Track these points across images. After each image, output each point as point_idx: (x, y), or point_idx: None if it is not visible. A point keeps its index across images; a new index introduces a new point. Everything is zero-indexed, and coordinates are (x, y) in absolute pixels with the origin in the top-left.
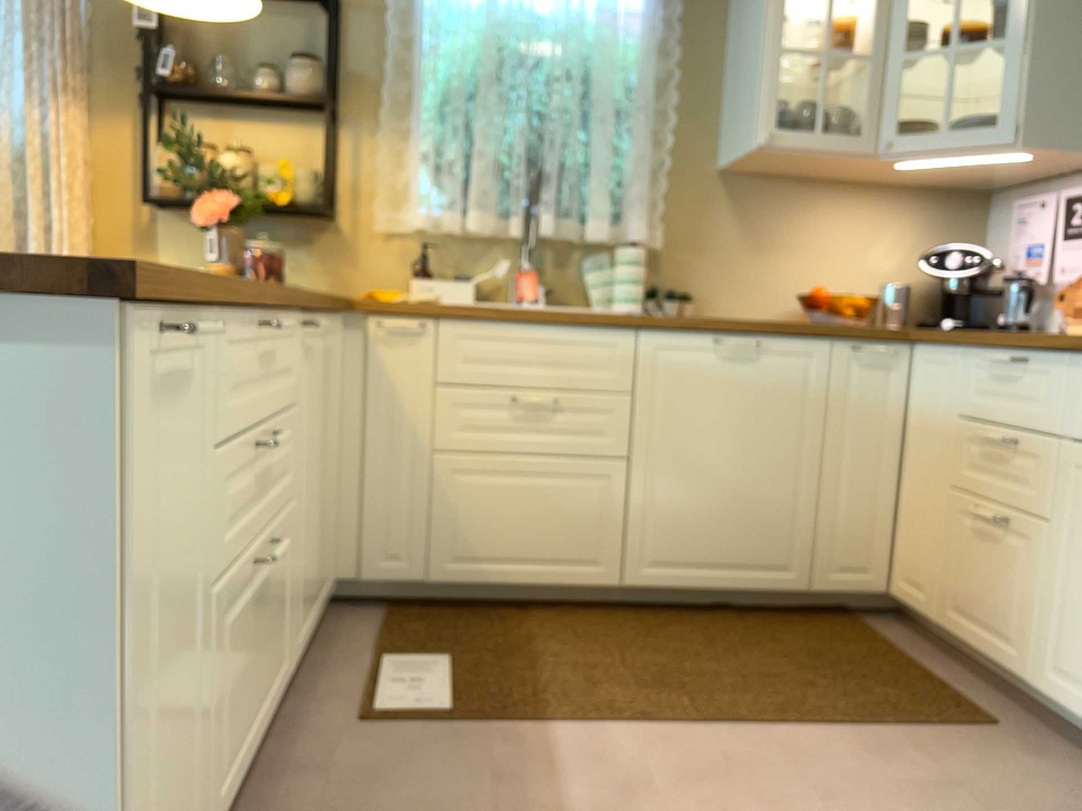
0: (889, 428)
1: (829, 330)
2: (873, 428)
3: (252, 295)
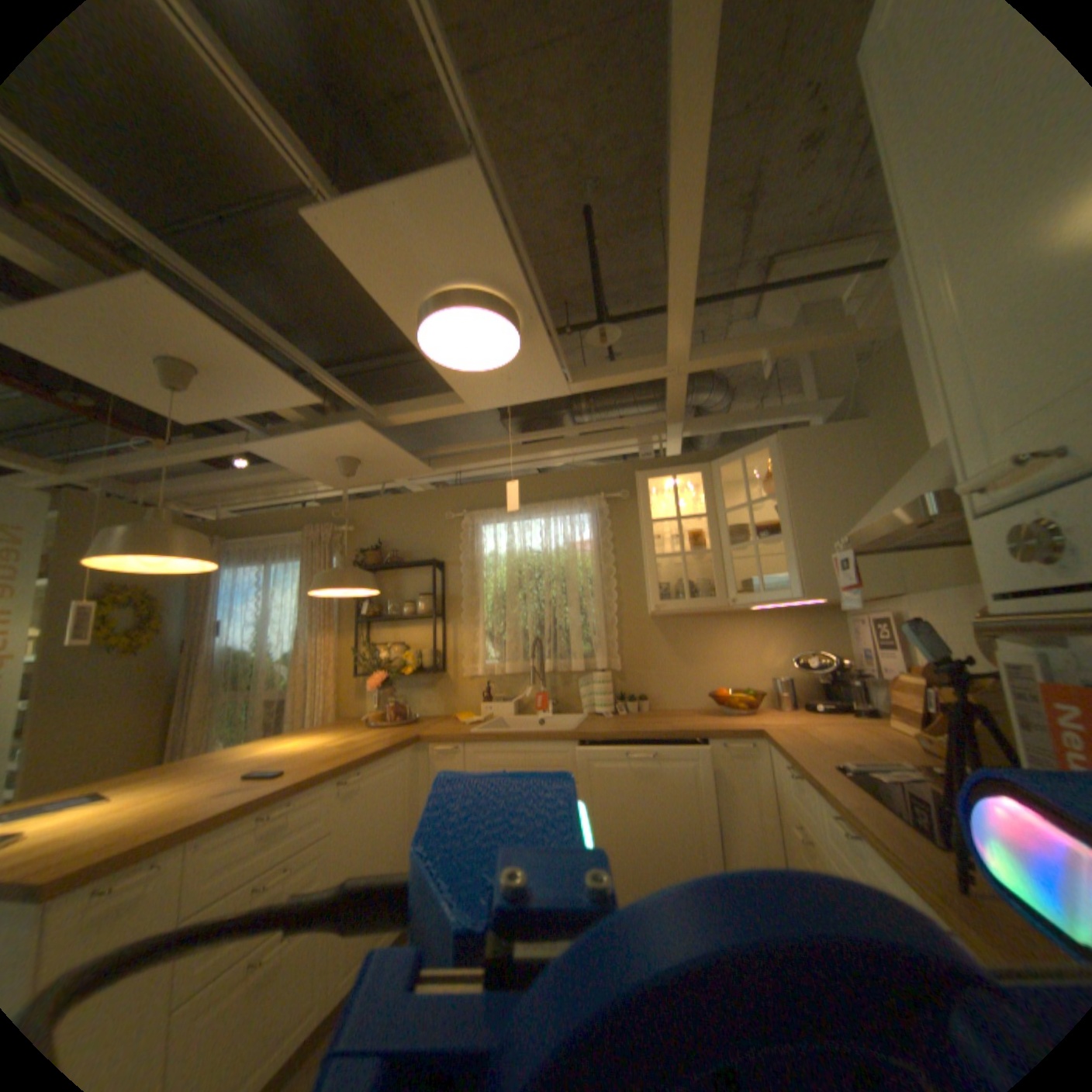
0: (763, 804)
1: (701, 734)
2: (751, 804)
3: (253, 804)
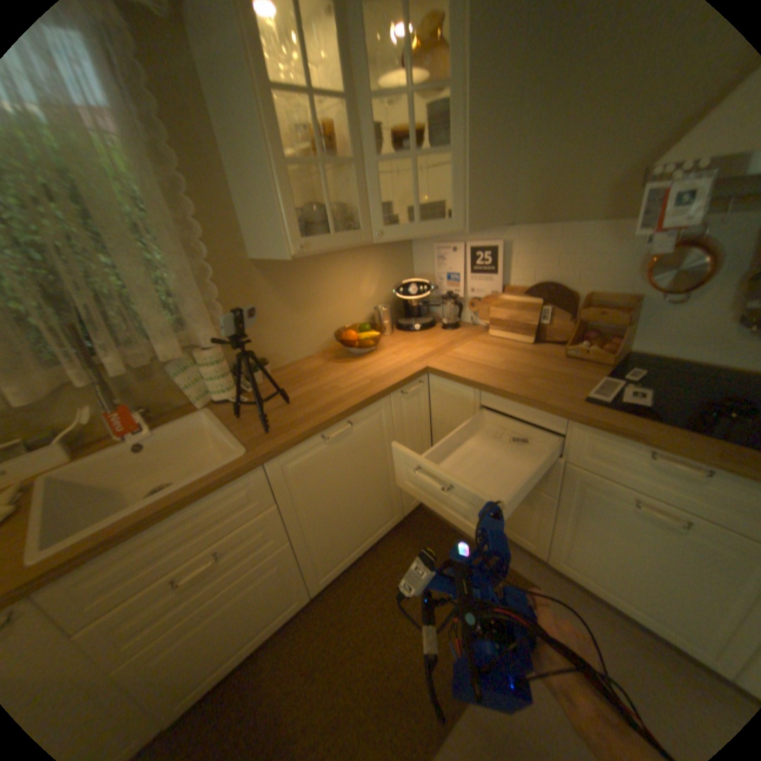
0: (422, 422)
1: (386, 391)
2: (415, 427)
3: None
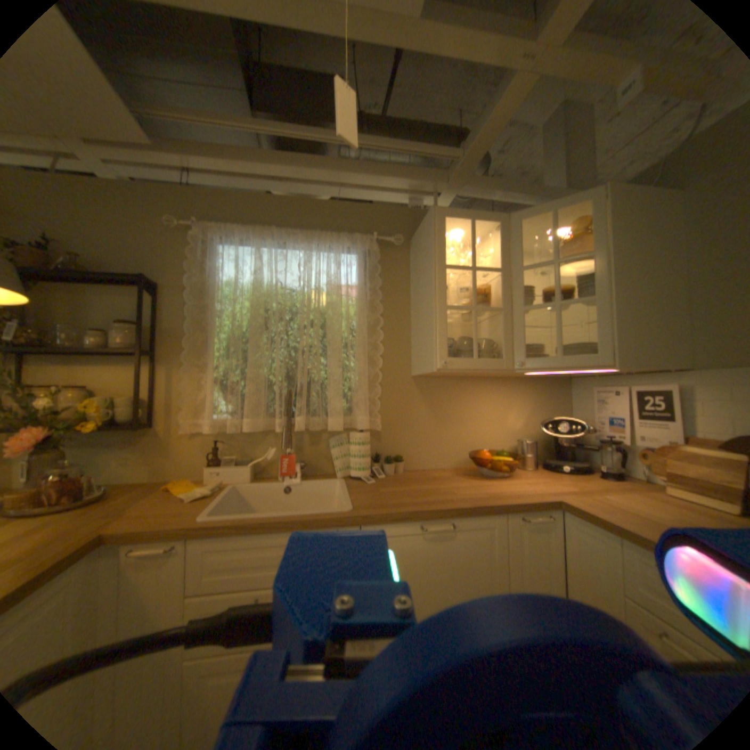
0: (555, 577)
1: (505, 509)
2: (544, 578)
3: None
